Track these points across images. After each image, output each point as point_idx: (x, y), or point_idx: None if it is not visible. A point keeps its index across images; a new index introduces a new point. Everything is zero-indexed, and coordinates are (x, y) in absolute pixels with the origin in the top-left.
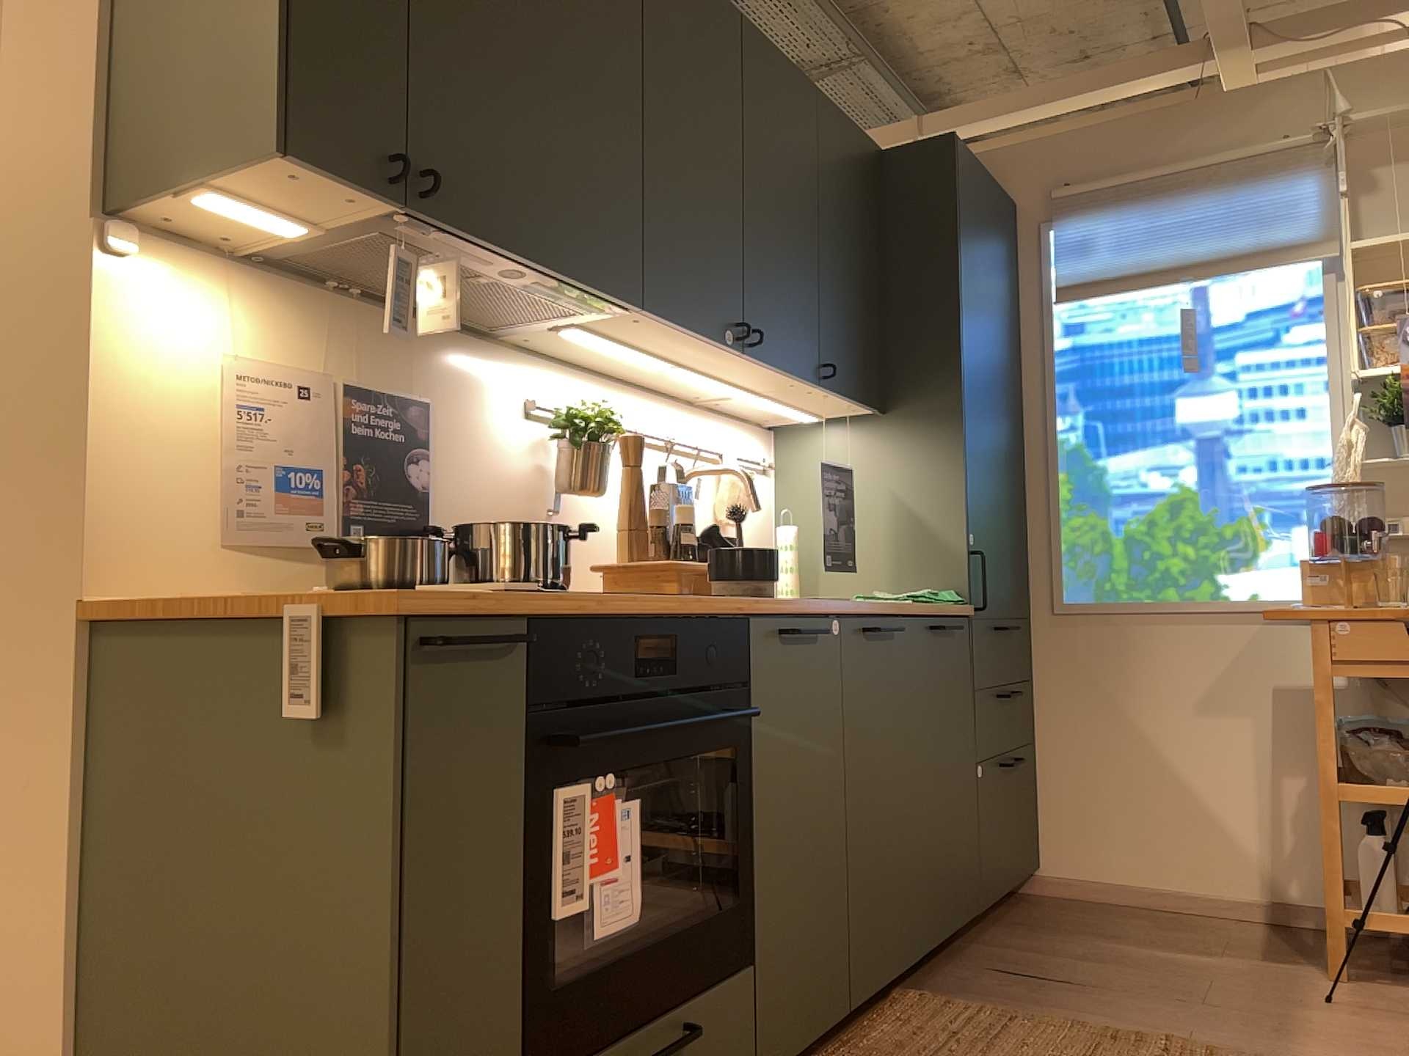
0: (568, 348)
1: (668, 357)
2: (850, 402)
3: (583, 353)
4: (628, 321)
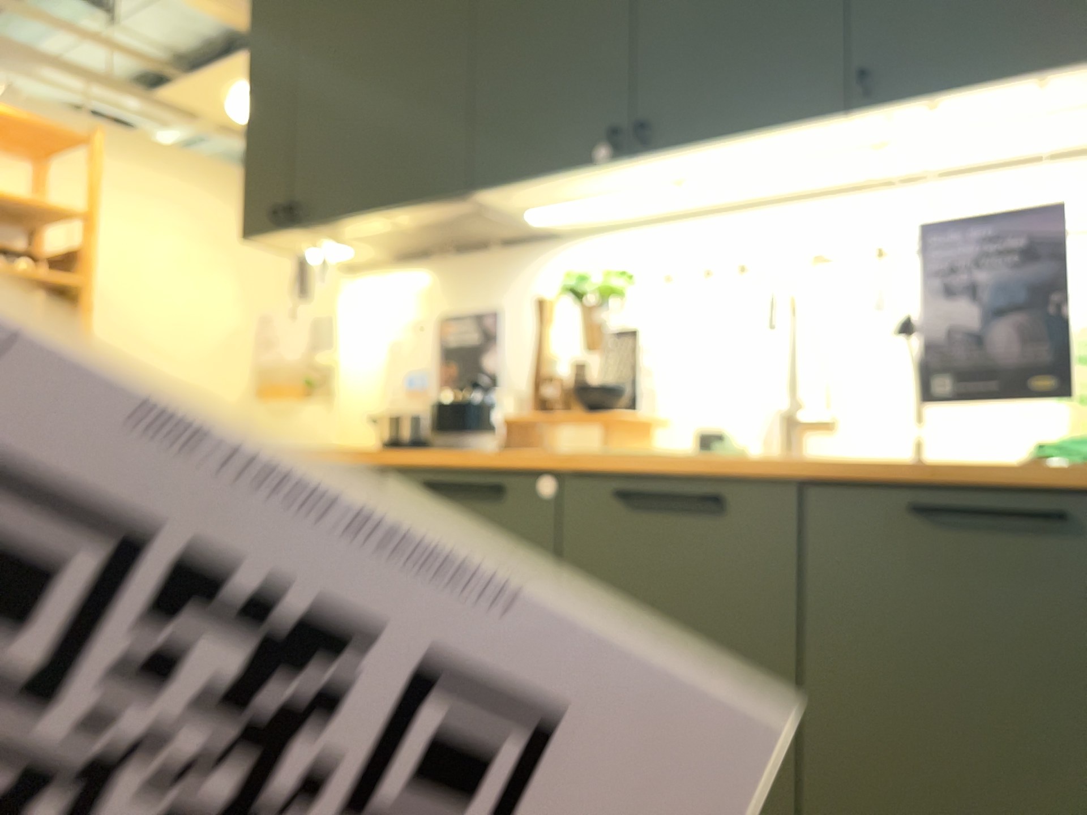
0: (619, 215)
1: (646, 190)
2: (1023, 85)
3: (639, 212)
4: (514, 198)
